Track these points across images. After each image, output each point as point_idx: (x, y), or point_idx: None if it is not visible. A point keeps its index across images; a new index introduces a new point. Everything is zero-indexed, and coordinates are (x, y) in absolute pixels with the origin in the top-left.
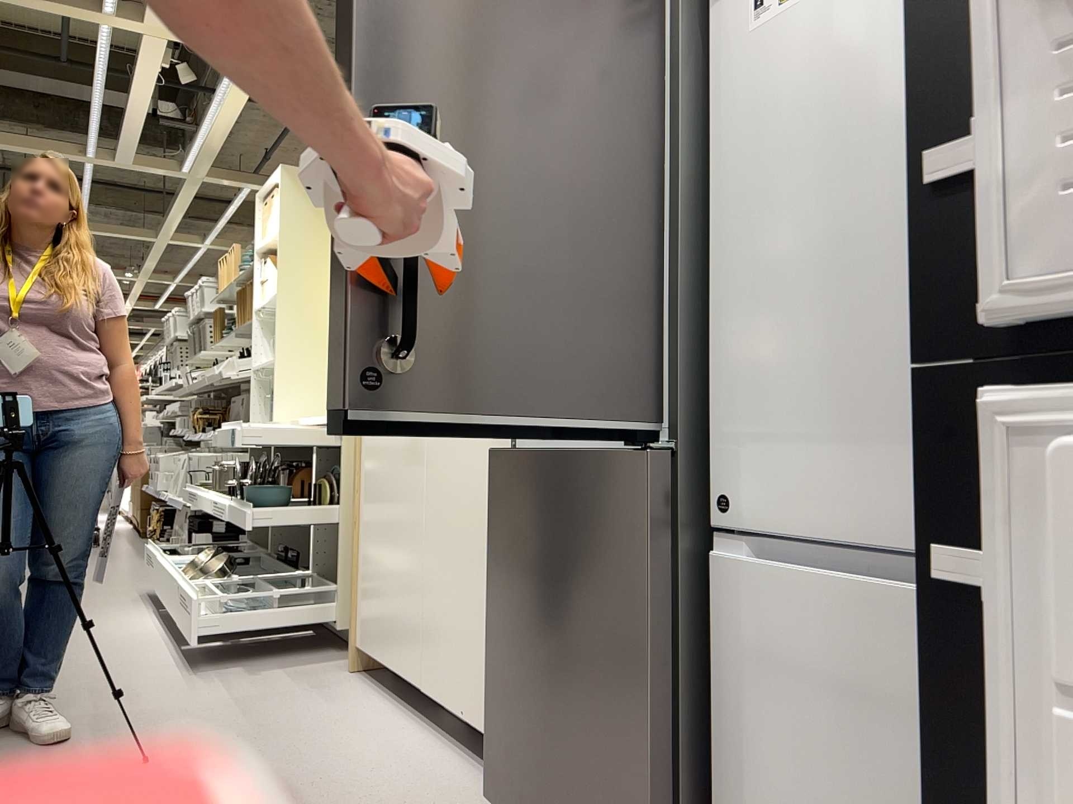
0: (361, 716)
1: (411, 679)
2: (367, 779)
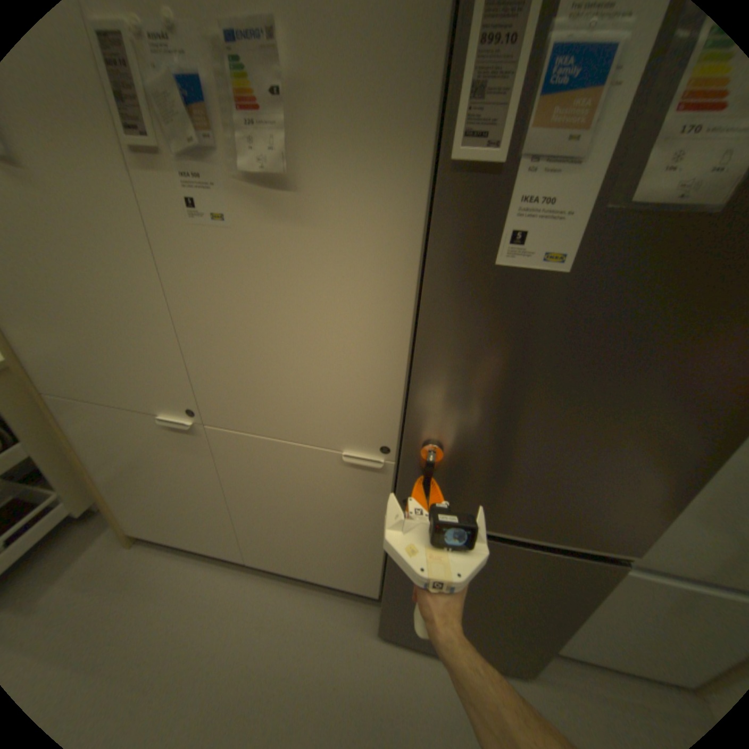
0: (196, 596)
1: (227, 557)
2: (279, 663)
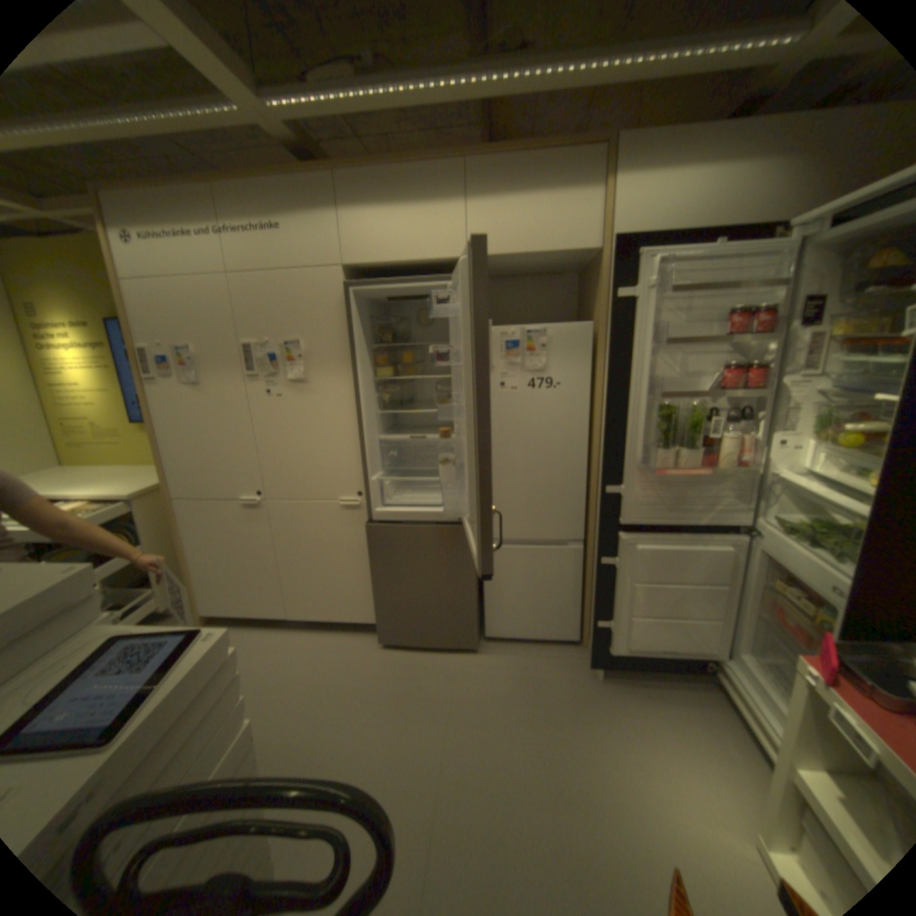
0: (253, 645)
1: (275, 616)
2: (312, 665)
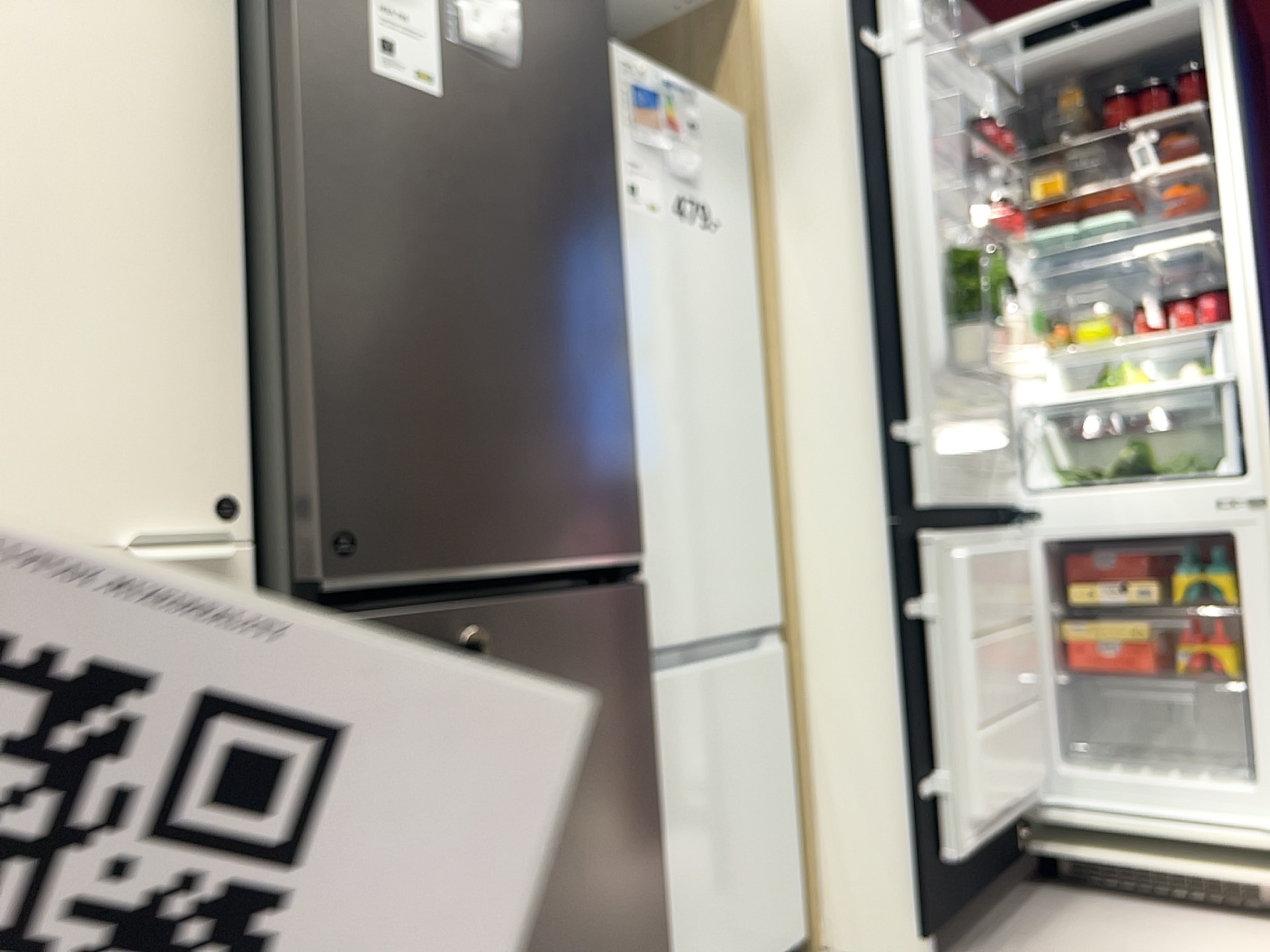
0: None
1: None
2: None
